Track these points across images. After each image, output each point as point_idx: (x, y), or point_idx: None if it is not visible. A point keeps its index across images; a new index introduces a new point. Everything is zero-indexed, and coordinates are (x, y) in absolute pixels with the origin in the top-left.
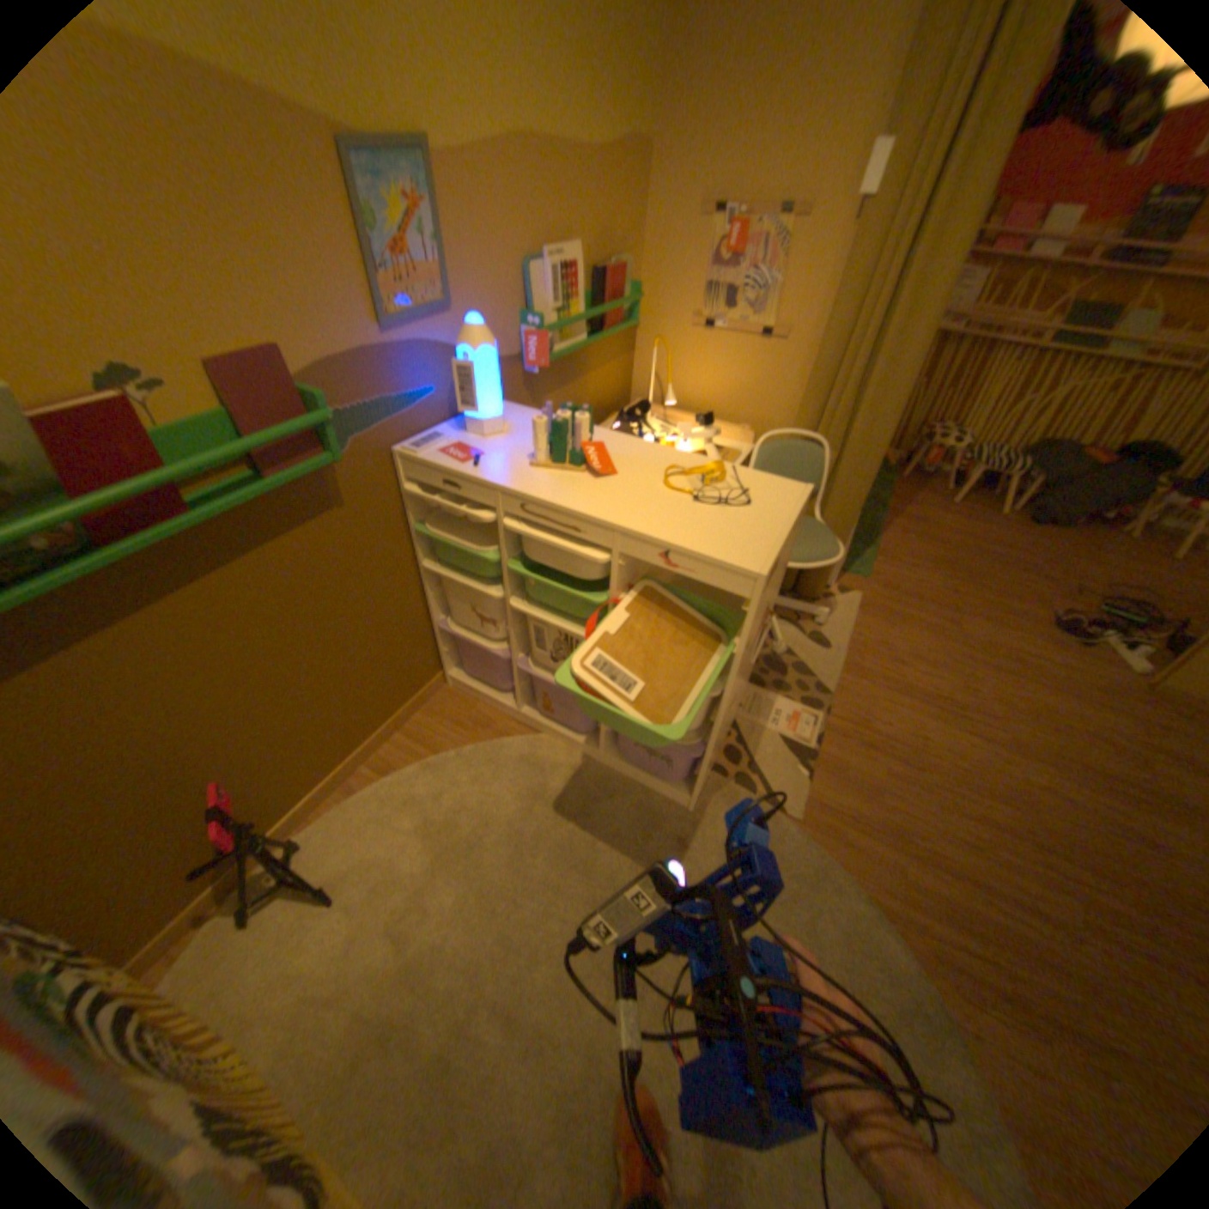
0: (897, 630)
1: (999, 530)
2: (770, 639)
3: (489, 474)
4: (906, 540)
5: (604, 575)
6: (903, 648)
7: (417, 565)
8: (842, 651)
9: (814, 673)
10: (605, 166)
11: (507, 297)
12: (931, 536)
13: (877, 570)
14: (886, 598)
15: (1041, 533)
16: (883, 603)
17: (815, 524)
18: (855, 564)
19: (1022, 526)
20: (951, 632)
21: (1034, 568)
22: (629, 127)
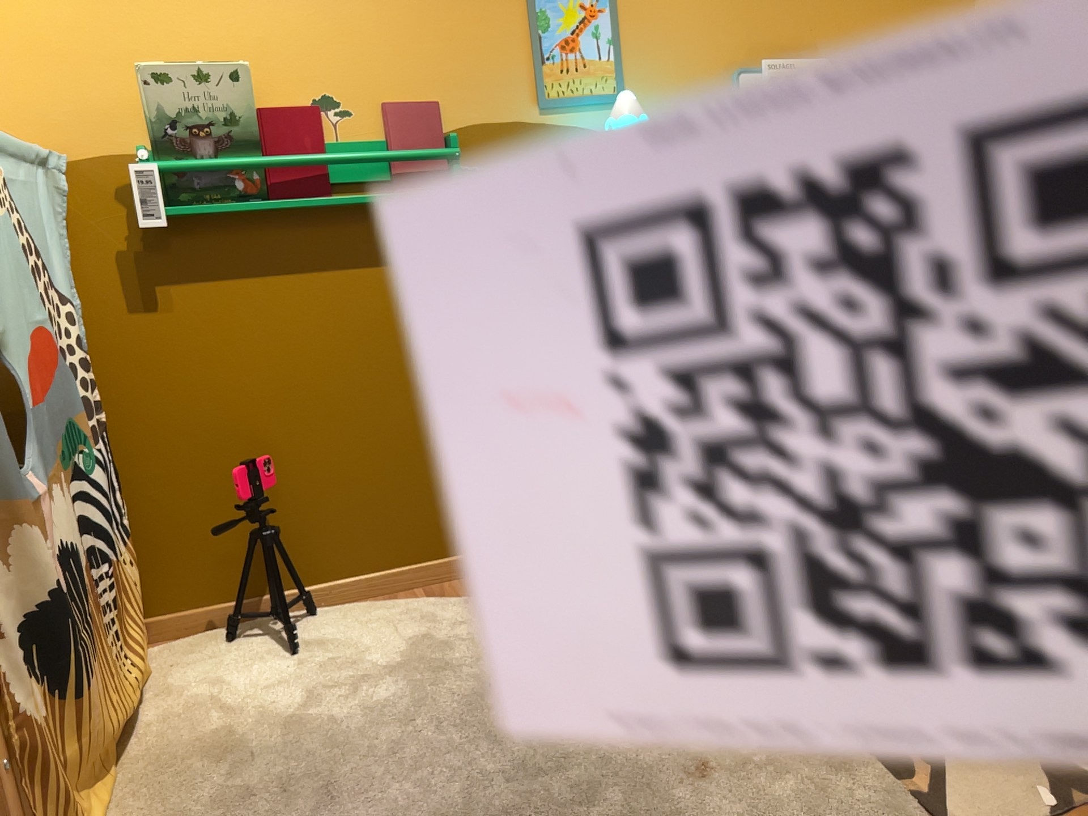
0: None
1: None
2: None
3: None
4: None
5: None
6: None
7: None
8: None
9: None
10: None
11: None
12: None
13: None
14: None
15: None
16: None
17: None
18: None
19: None
20: None
21: None
22: None
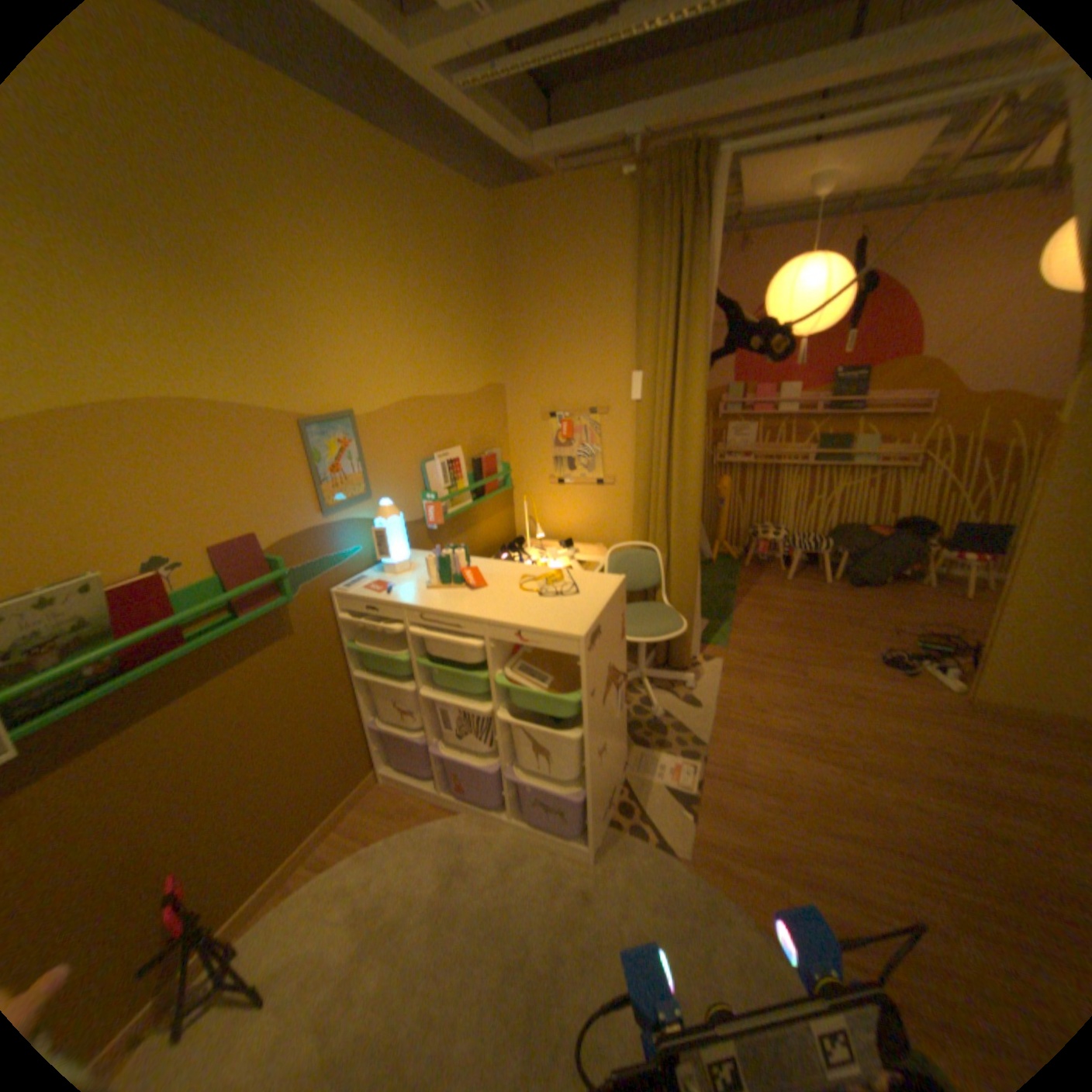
0: (755, 685)
1: (827, 596)
2: (648, 705)
3: (398, 597)
4: (754, 613)
5: (485, 659)
6: (762, 699)
7: (350, 676)
8: (712, 709)
9: (690, 730)
10: (473, 403)
11: (411, 485)
12: (774, 607)
13: (733, 639)
14: (743, 660)
15: (860, 593)
16: (742, 665)
17: (663, 607)
18: (715, 637)
19: (844, 590)
20: (800, 681)
21: (859, 621)
22: (486, 381)
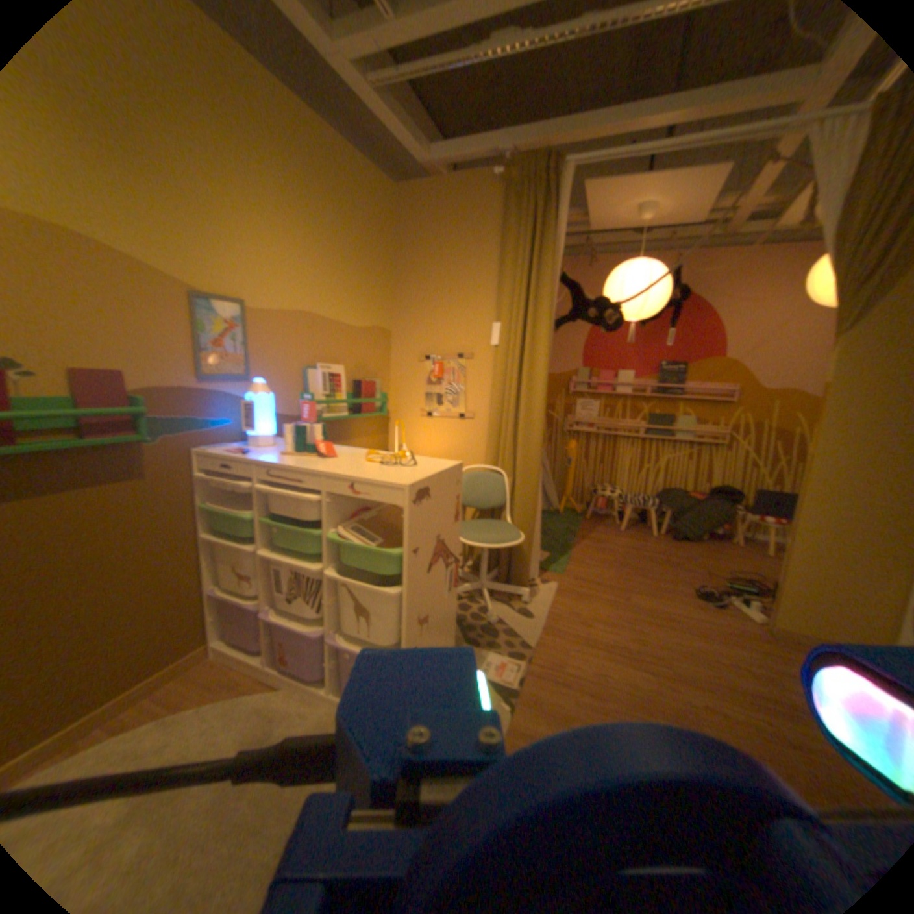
0: (583, 605)
1: (652, 545)
2: (483, 609)
3: (251, 457)
4: (590, 552)
5: (323, 520)
6: (588, 616)
7: (197, 539)
8: (542, 620)
9: (519, 635)
10: (359, 335)
11: (291, 383)
12: (607, 549)
13: (569, 569)
14: (575, 586)
15: (680, 546)
16: (573, 589)
17: (505, 523)
18: (553, 566)
19: (667, 542)
20: (623, 605)
21: (678, 565)
22: (374, 322)
